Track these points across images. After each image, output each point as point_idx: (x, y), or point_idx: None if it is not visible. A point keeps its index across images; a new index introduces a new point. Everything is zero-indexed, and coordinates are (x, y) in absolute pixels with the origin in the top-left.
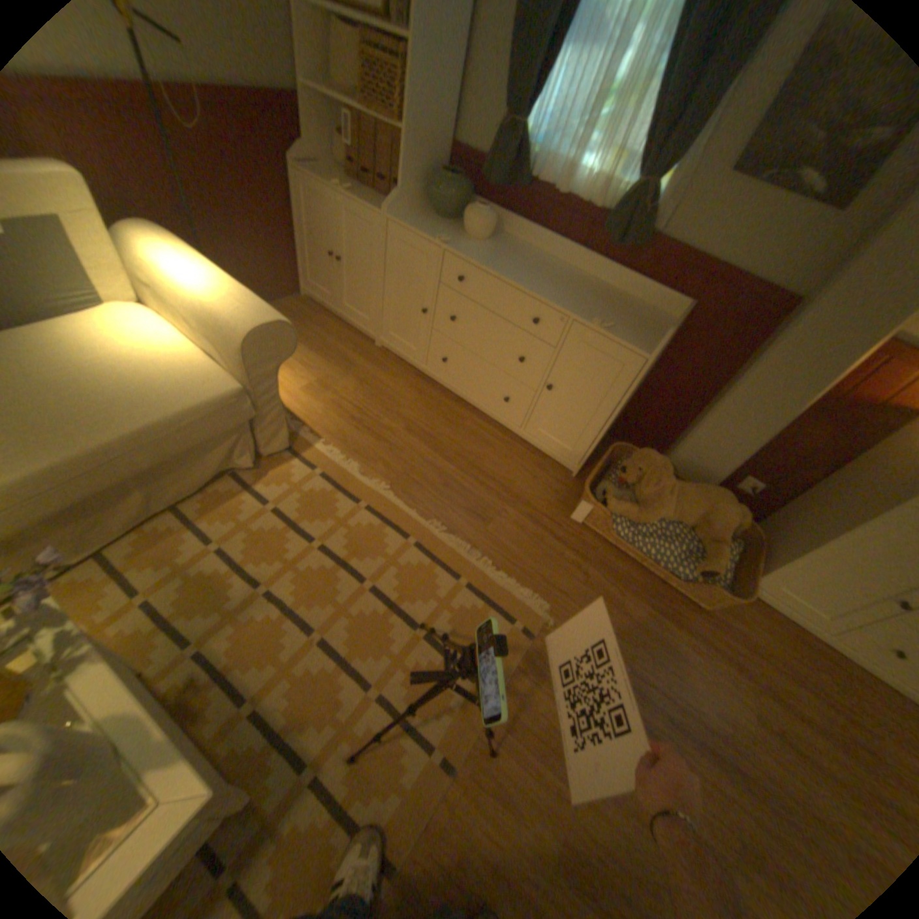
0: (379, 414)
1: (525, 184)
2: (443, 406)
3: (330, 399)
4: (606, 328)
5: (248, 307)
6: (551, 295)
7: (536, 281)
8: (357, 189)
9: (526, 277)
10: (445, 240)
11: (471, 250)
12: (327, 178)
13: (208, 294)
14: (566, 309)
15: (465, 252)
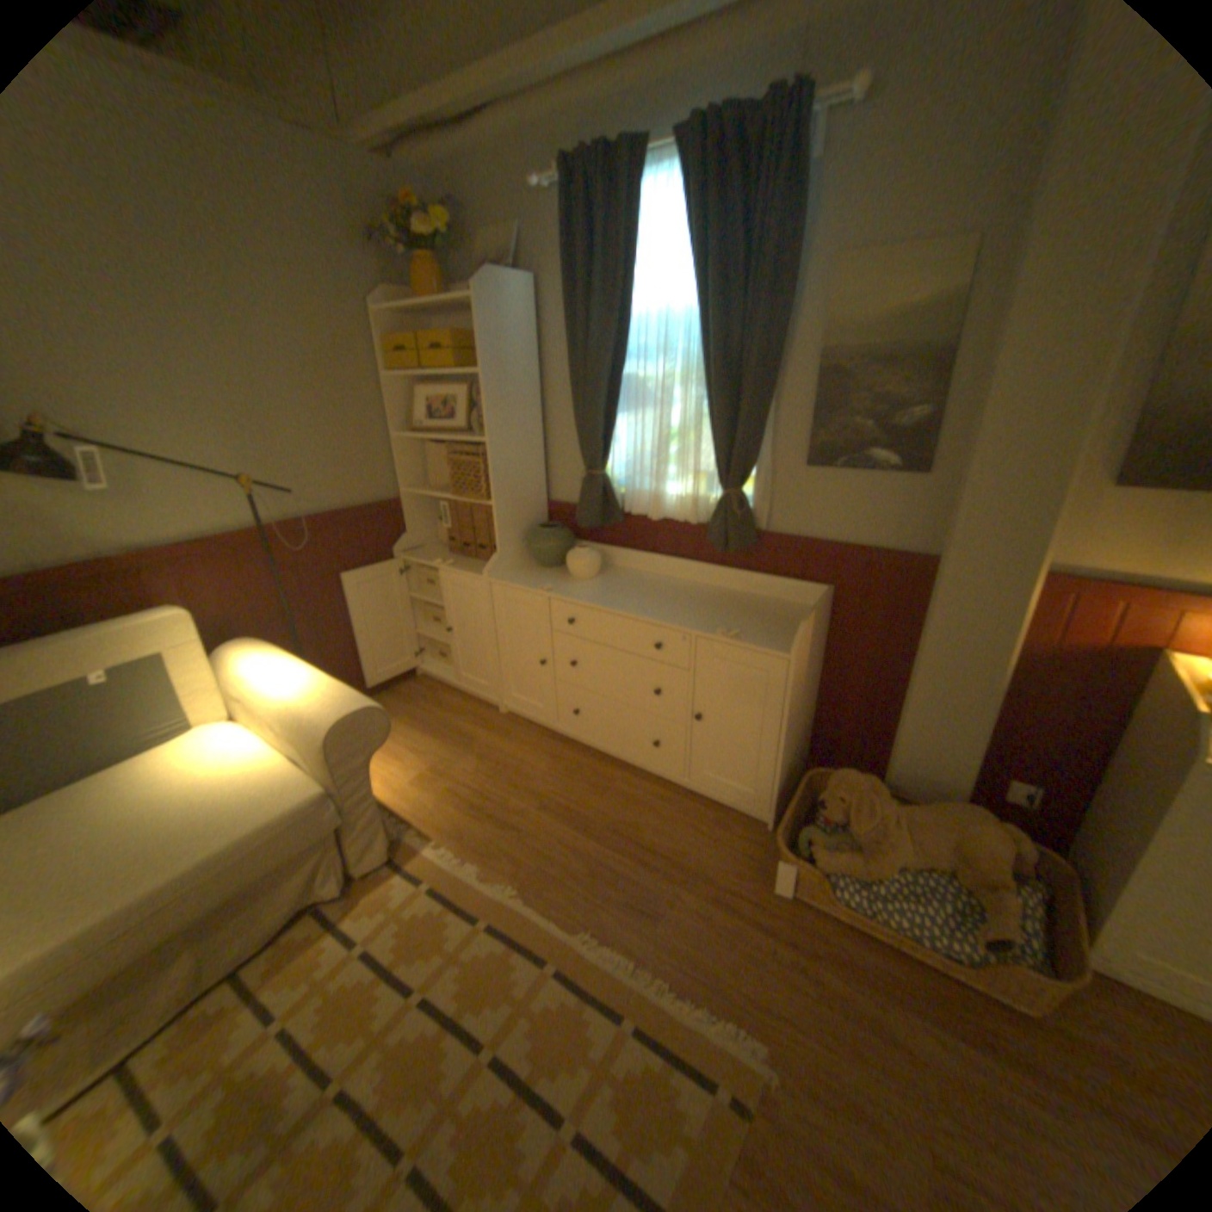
0: (505, 793)
1: (621, 519)
2: (585, 767)
3: (445, 785)
4: (732, 635)
5: (336, 698)
6: (667, 614)
7: (650, 604)
8: (462, 560)
9: (639, 602)
10: (549, 586)
11: (578, 589)
12: (432, 558)
13: (296, 694)
14: (686, 625)
15: (571, 593)
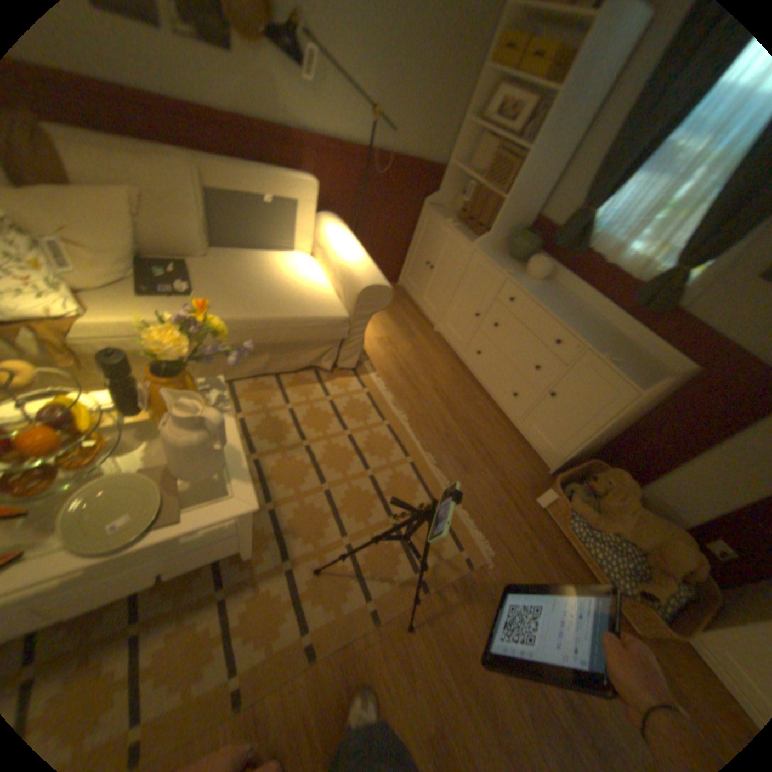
0: (419, 373)
1: (582, 252)
2: (465, 385)
3: (390, 352)
4: (613, 361)
5: (372, 274)
6: (576, 328)
7: (567, 316)
8: (462, 229)
9: (561, 311)
10: (510, 272)
11: (526, 283)
12: (444, 219)
13: (352, 261)
14: (585, 340)
15: (521, 283)
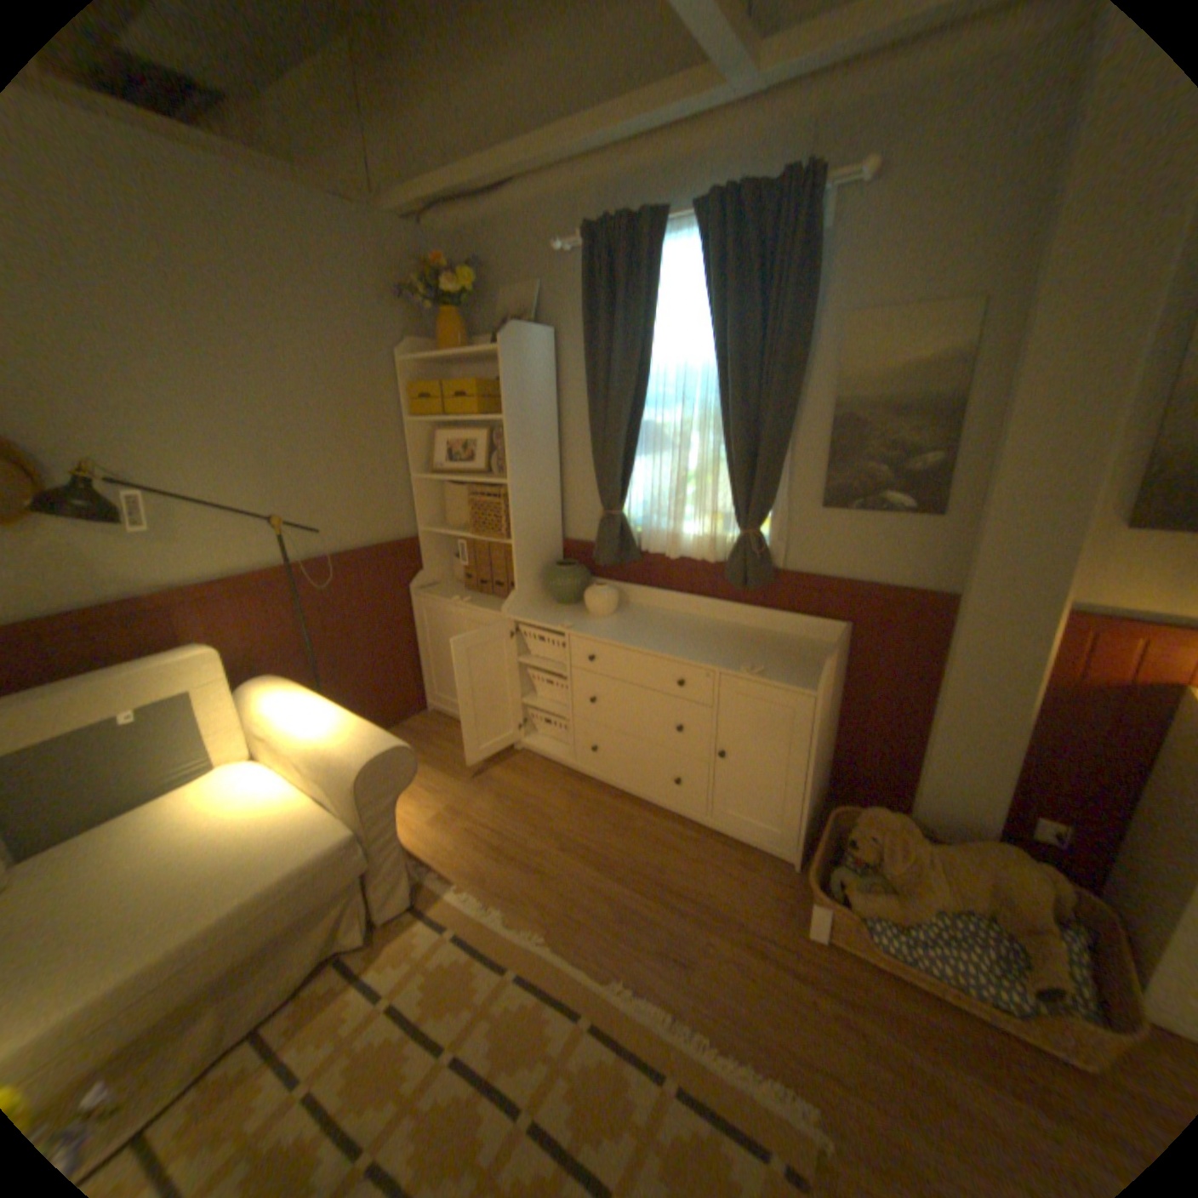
0: (524, 833)
1: (637, 558)
2: (604, 806)
3: (463, 826)
4: (757, 672)
5: (364, 738)
6: (689, 651)
7: (671, 642)
8: (479, 597)
9: (659, 639)
10: (569, 623)
11: (597, 626)
12: (449, 595)
13: (323, 734)
14: (709, 663)
15: (591, 630)
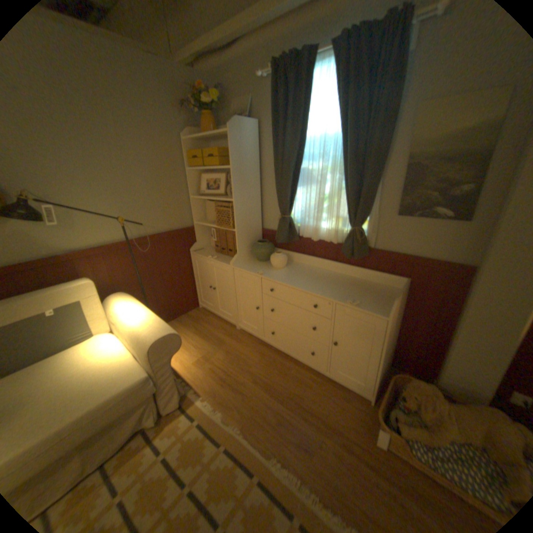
0: (237, 373)
1: (298, 239)
2: (276, 361)
3: (208, 367)
4: (356, 305)
5: (155, 328)
6: (321, 290)
7: (312, 284)
8: (221, 256)
9: (306, 282)
10: (261, 272)
11: (275, 274)
12: (207, 255)
13: (137, 325)
14: (331, 297)
15: (272, 276)
